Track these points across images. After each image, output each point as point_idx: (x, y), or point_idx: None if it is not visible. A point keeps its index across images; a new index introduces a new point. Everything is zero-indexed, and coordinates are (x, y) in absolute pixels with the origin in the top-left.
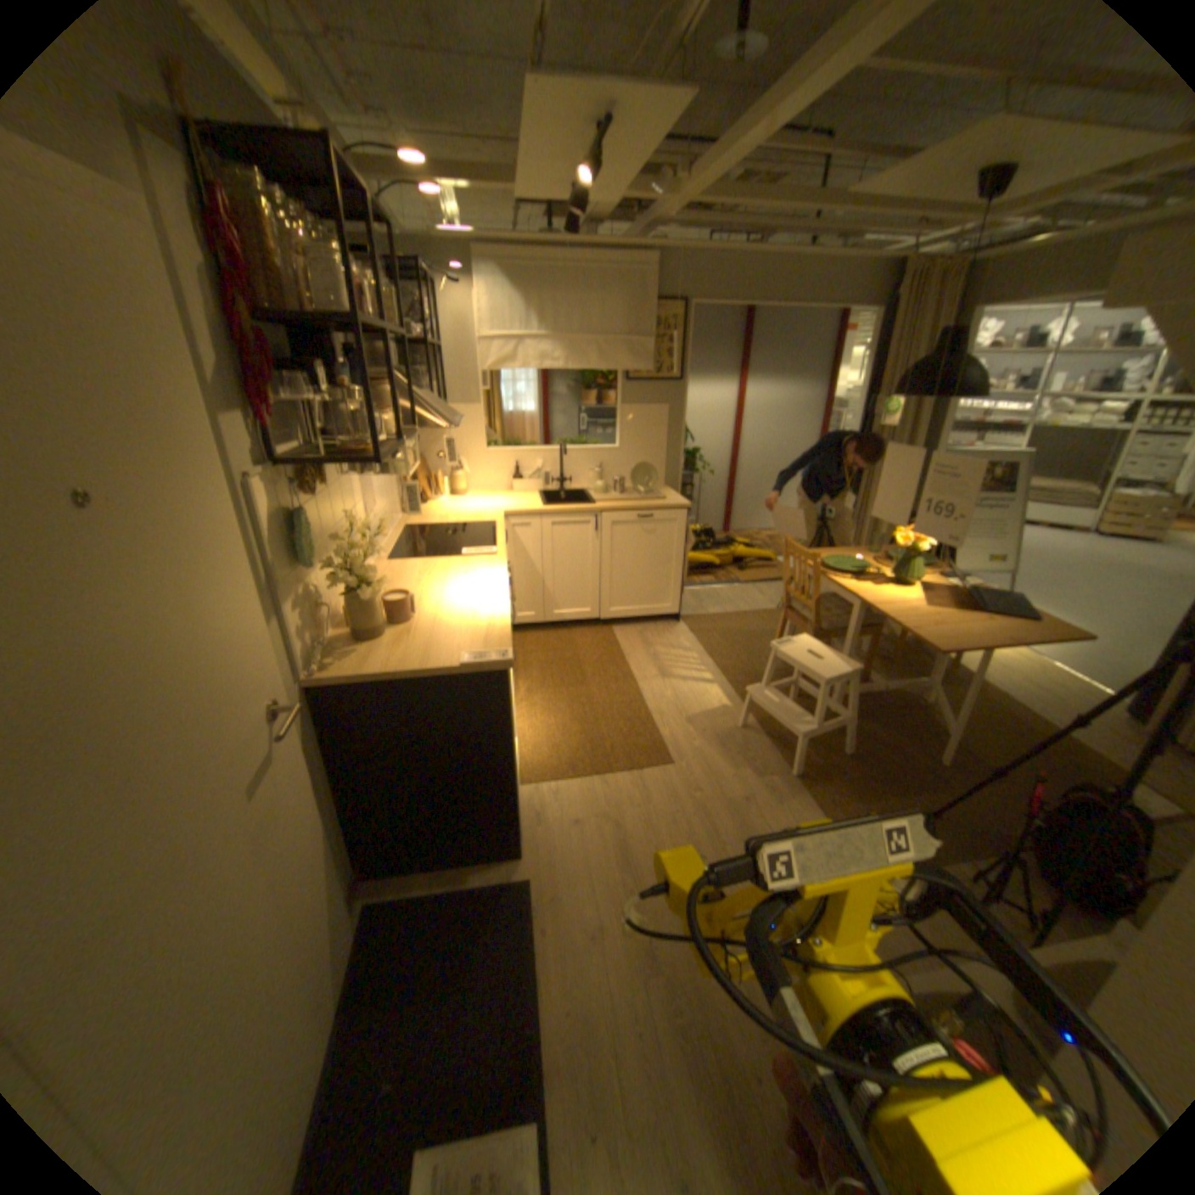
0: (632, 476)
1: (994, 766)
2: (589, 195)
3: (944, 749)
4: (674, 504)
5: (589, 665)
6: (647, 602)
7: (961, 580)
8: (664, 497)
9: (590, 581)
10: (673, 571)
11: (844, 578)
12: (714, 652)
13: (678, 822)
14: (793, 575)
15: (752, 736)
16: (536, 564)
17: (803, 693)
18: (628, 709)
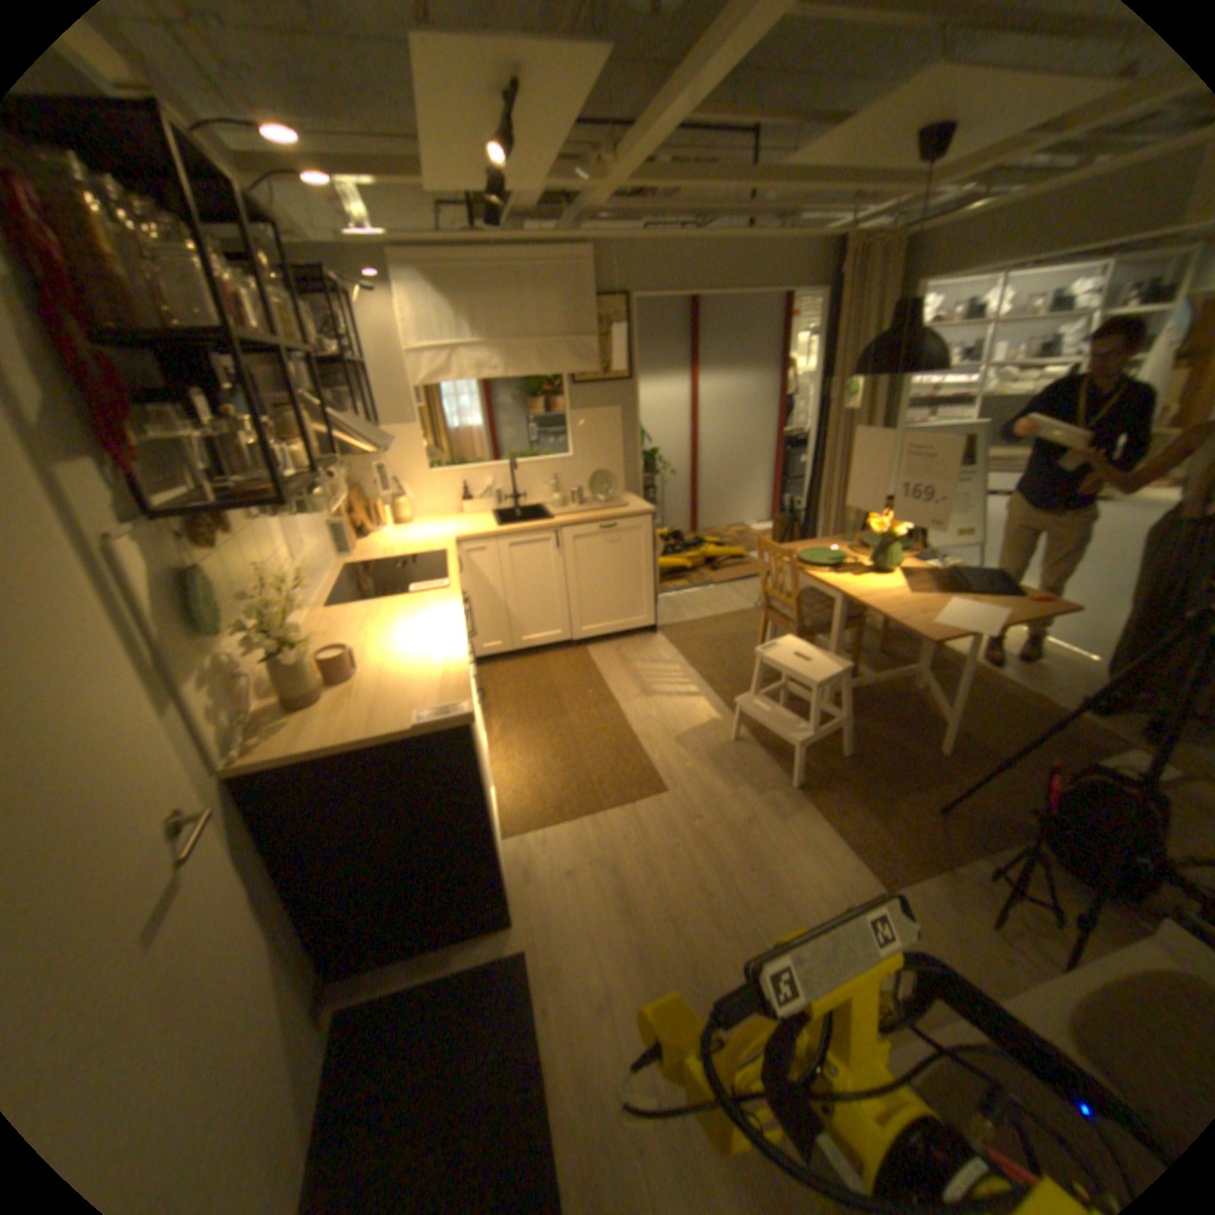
0: (590, 486)
1: (993, 750)
2: (509, 186)
3: (942, 739)
4: (637, 511)
5: (566, 693)
6: (620, 617)
7: (939, 562)
8: (626, 504)
9: (557, 602)
10: (644, 581)
11: (822, 573)
12: (696, 662)
13: (679, 859)
14: (769, 575)
15: (746, 750)
16: (497, 590)
17: (792, 697)
18: (612, 737)
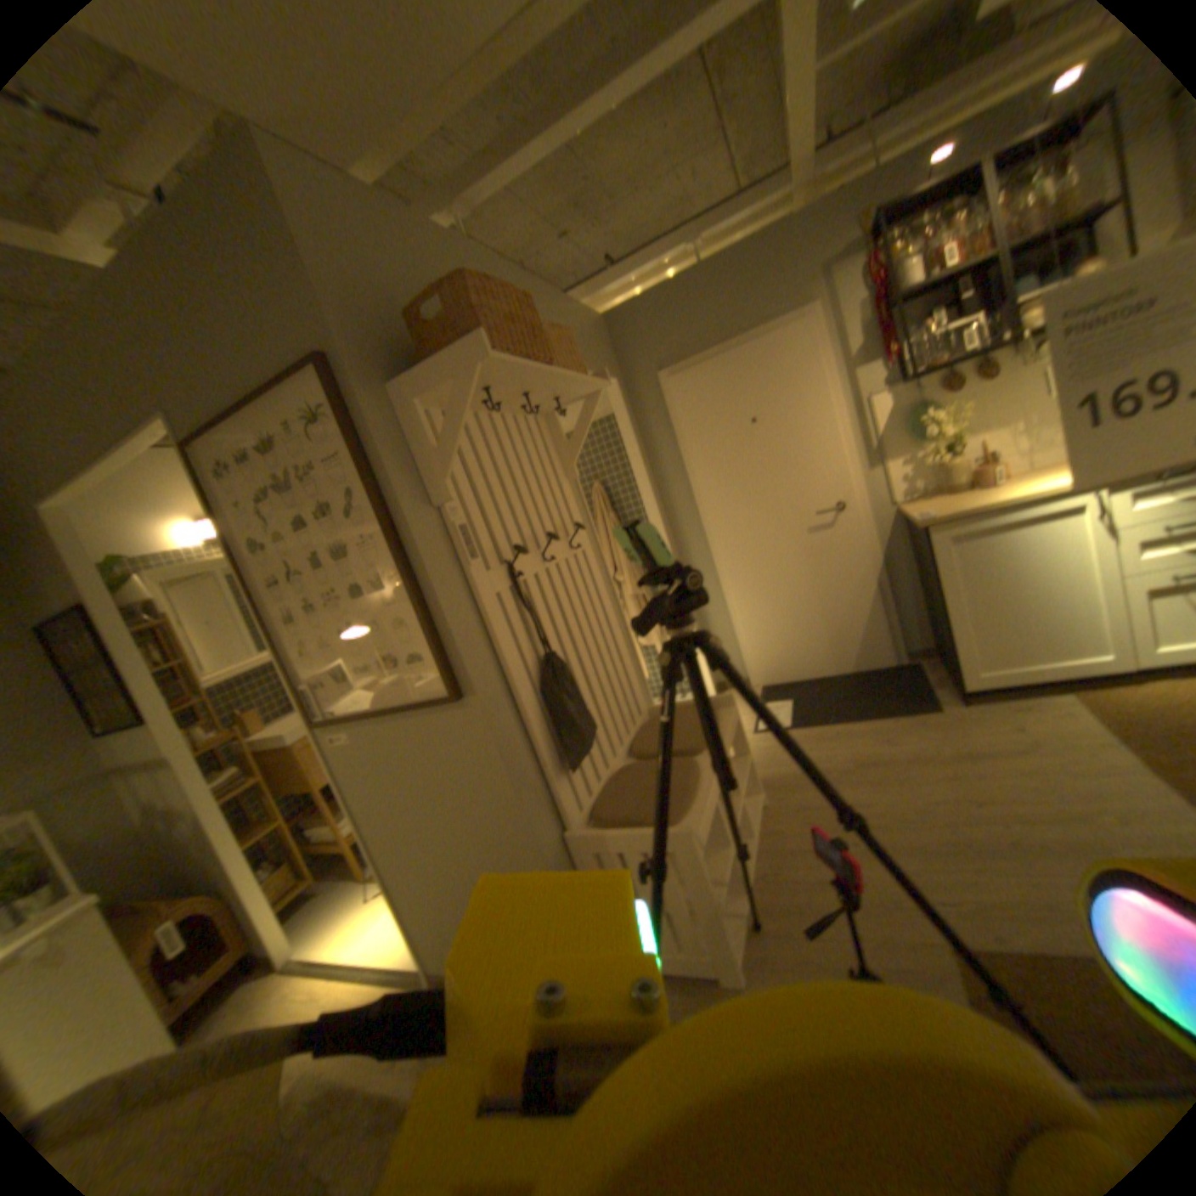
0: None
1: None
2: None
3: None
4: None
5: None
6: None
7: None
8: None
9: None
10: None
11: None
12: None
13: (1035, 795)
14: None
15: None
16: None
17: None
18: None
